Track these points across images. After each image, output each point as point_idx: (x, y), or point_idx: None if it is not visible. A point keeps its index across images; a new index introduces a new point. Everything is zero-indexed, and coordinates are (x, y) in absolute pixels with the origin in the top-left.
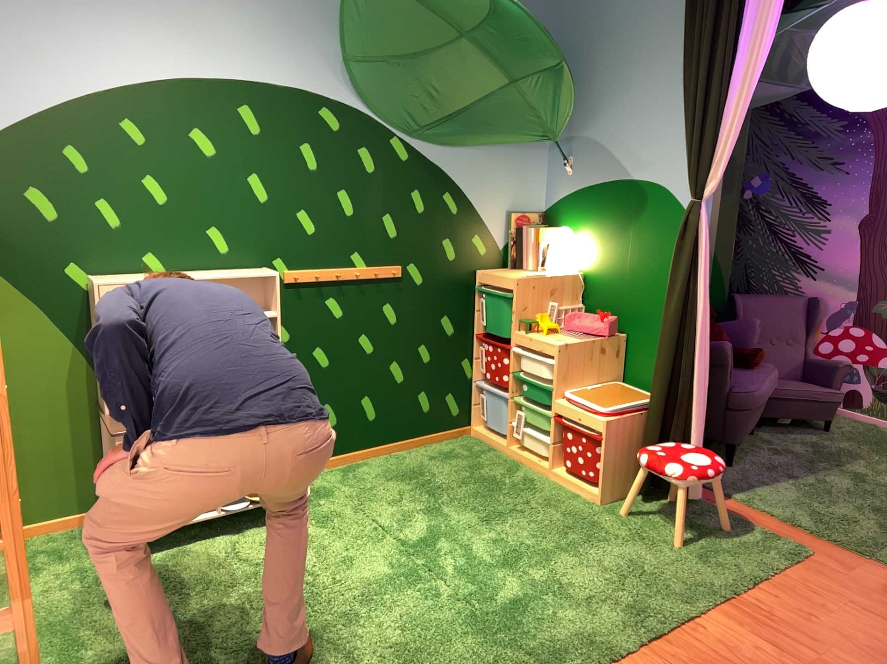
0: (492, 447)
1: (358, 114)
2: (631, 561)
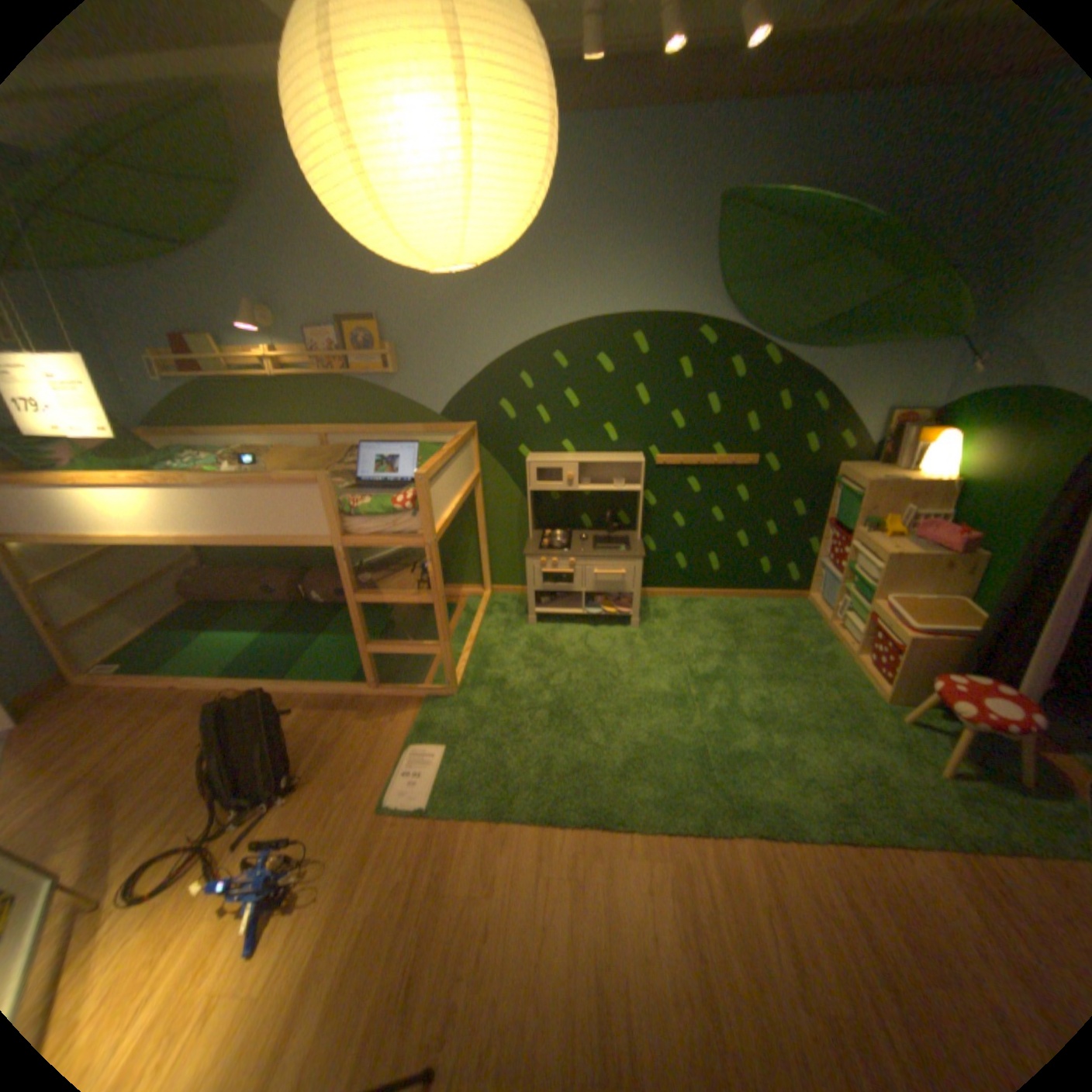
0: (819, 616)
1: (734, 329)
2: (879, 769)
